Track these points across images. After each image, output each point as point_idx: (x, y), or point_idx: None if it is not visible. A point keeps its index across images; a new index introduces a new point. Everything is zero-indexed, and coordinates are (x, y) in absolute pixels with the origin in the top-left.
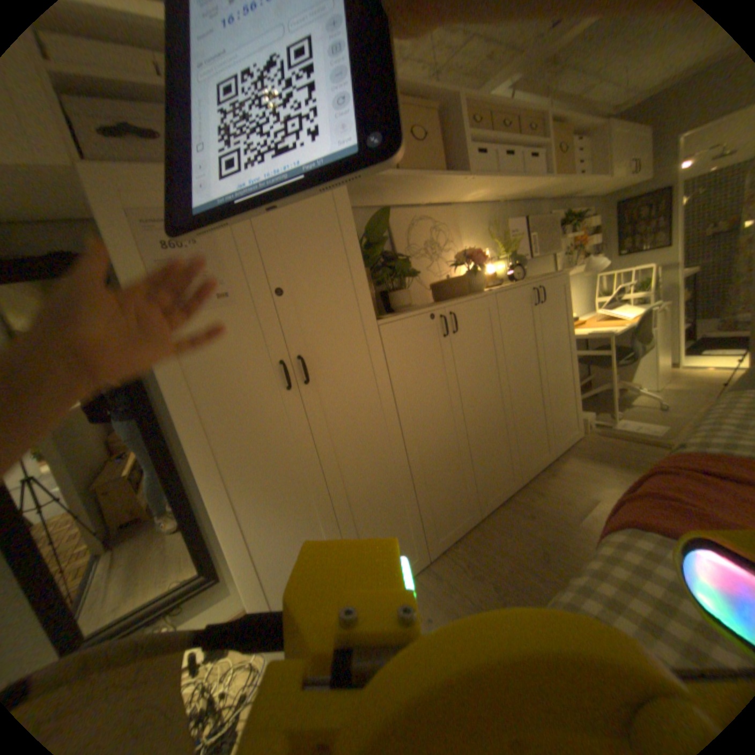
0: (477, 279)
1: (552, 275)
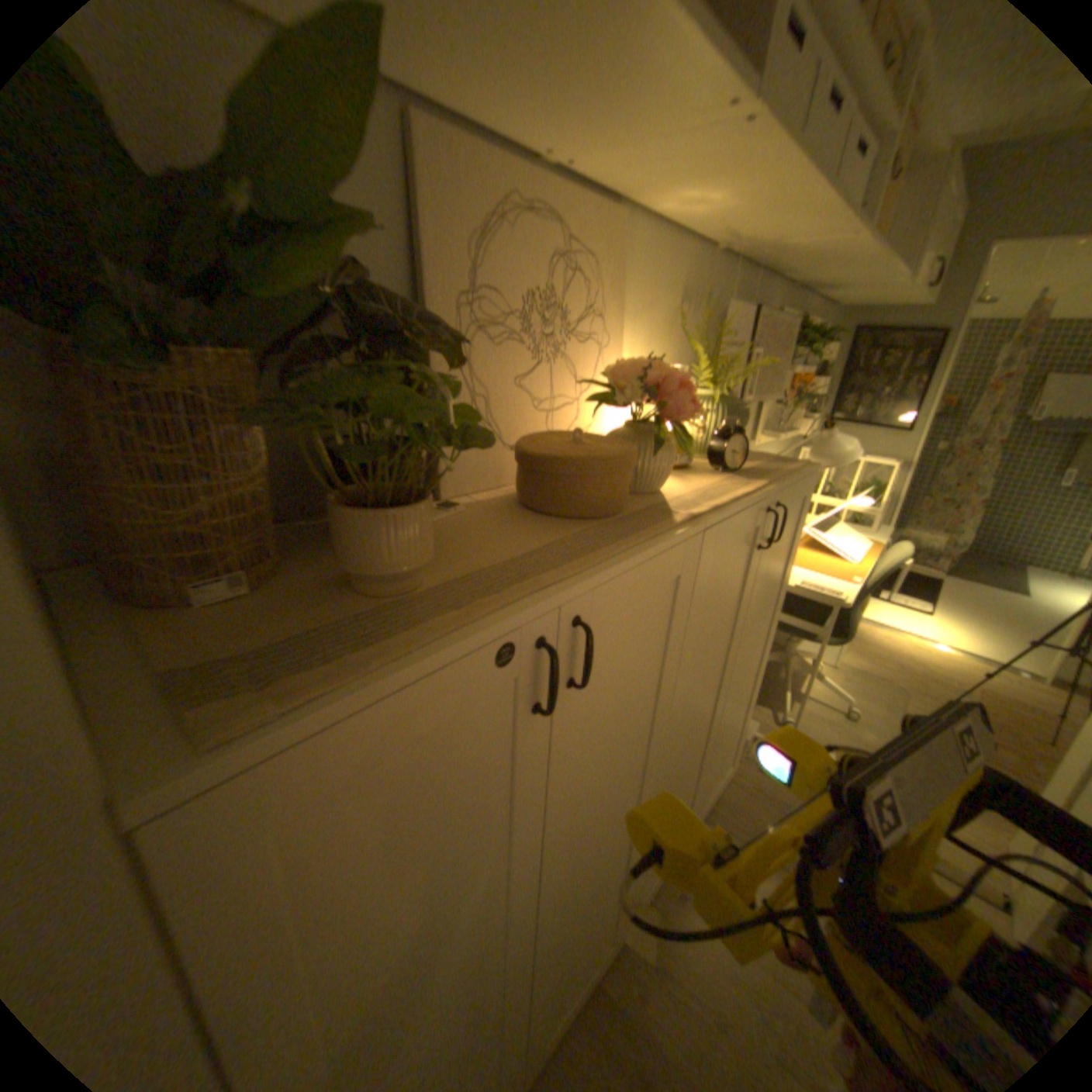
0: (655, 462)
1: (797, 476)
